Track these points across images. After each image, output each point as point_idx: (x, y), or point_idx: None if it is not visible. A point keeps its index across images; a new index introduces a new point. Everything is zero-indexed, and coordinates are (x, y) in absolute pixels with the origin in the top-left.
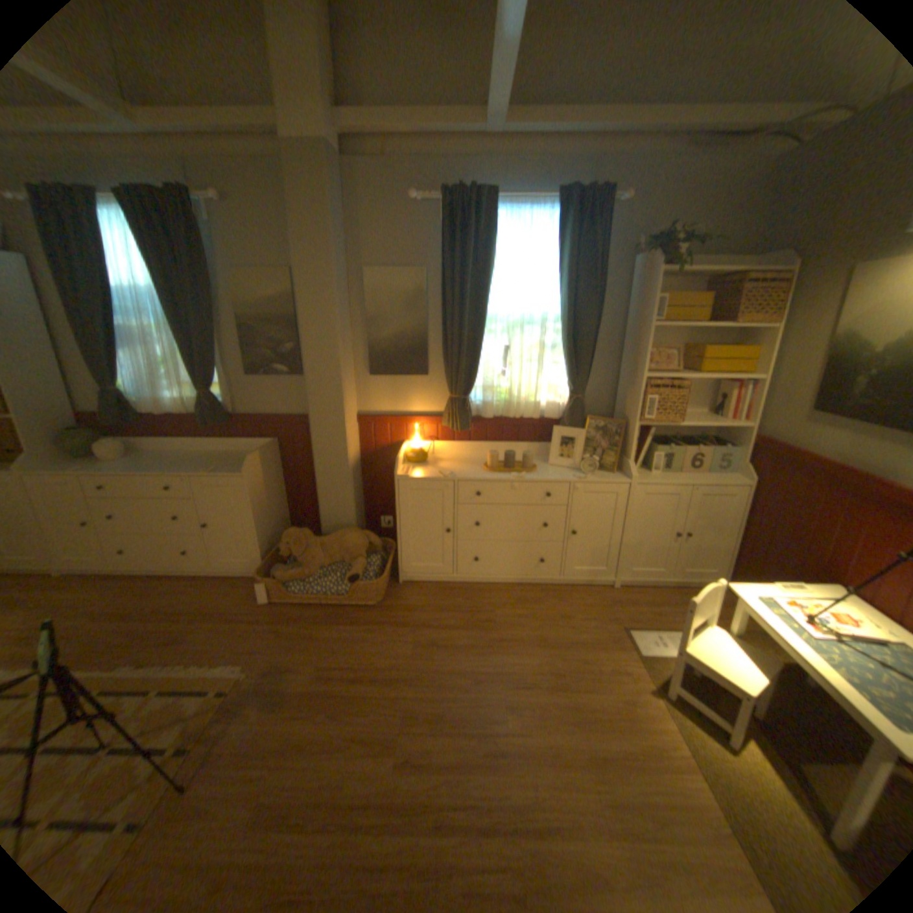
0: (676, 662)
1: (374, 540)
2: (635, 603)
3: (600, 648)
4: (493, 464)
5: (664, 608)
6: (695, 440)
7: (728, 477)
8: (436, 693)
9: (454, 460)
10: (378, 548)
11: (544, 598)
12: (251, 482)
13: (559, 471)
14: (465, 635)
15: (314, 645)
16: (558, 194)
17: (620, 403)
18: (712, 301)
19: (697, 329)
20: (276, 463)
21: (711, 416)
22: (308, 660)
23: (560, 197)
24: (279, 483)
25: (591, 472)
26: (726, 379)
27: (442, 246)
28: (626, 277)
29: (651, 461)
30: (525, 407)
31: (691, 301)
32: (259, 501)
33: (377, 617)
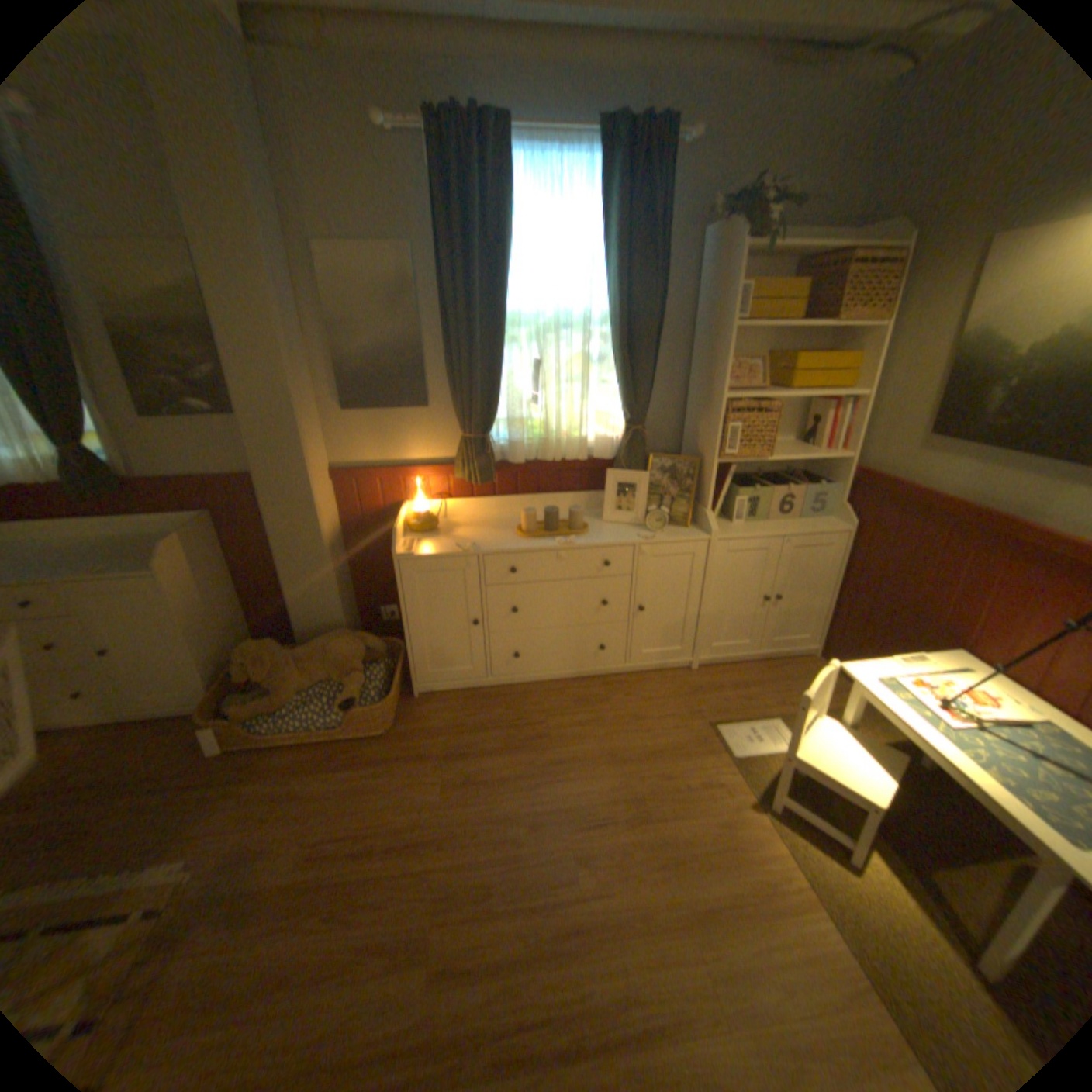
0: (776, 761)
1: (373, 644)
2: (718, 687)
3: (683, 755)
4: (531, 527)
5: (752, 690)
6: (782, 477)
7: (823, 522)
8: (479, 855)
9: (476, 525)
10: (380, 653)
11: (607, 695)
12: (170, 581)
13: (618, 530)
14: (511, 762)
15: (296, 808)
16: (599, 128)
17: (690, 434)
18: (806, 292)
19: (784, 331)
20: (212, 547)
21: (802, 446)
22: (288, 834)
23: (603, 133)
24: (222, 575)
25: (660, 529)
26: (818, 396)
27: (432, 206)
28: (695, 258)
29: (731, 509)
30: (568, 446)
31: (779, 291)
32: (189, 606)
33: (387, 752)
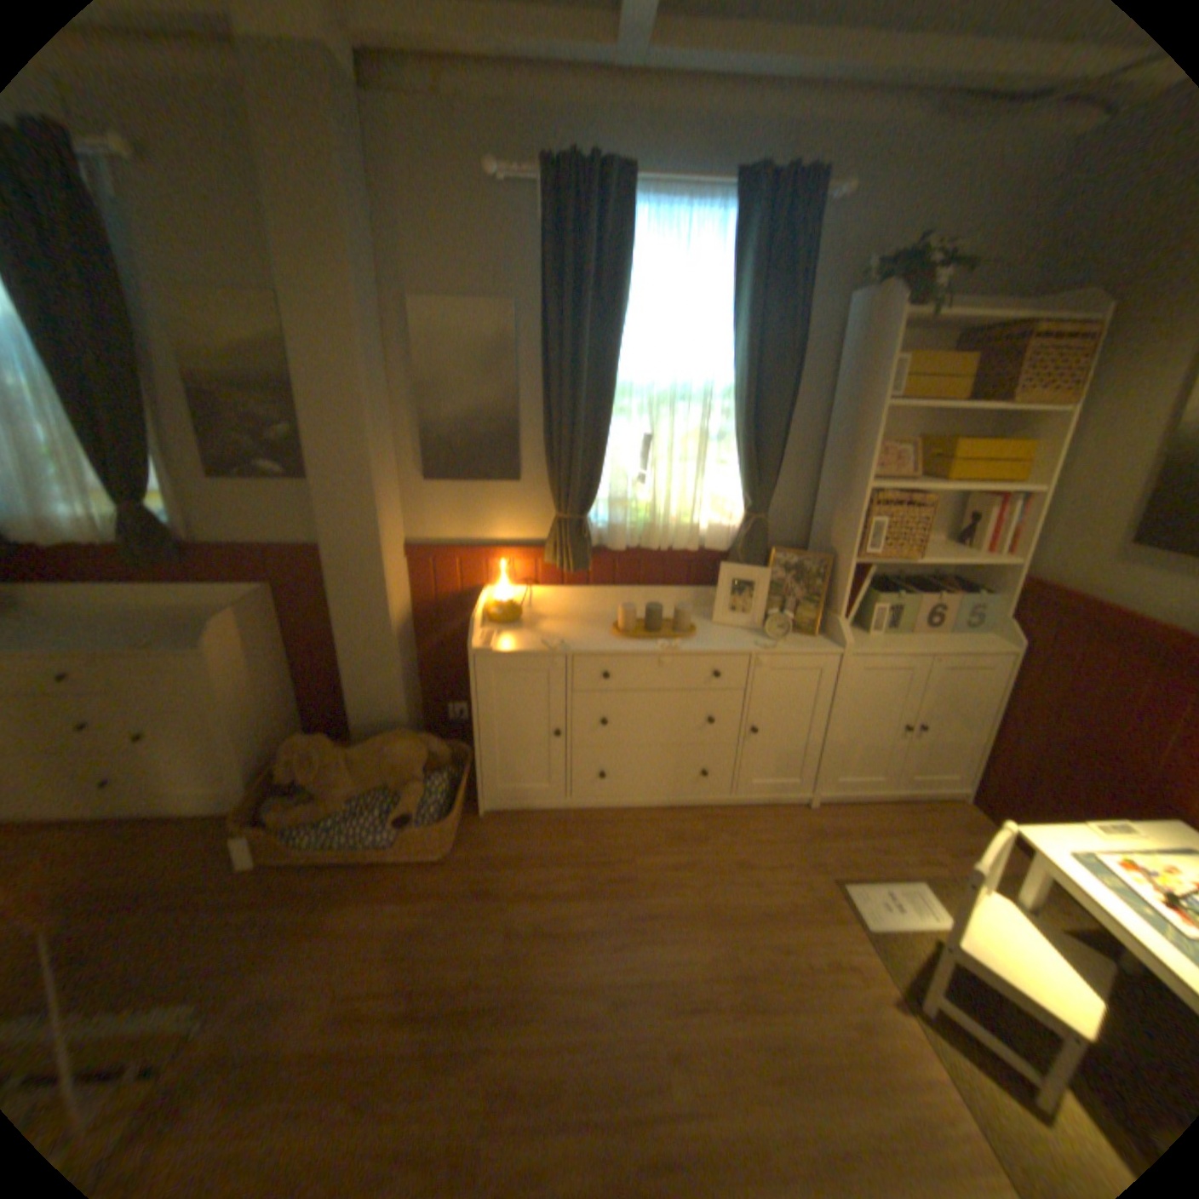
0: (924, 942)
1: (437, 750)
2: (846, 834)
3: (805, 923)
4: (629, 626)
5: (888, 842)
6: (929, 582)
7: (982, 640)
8: (547, 1038)
9: (564, 619)
10: (444, 761)
11: (709, 833)
12: (218, 664)
13: (732, 635)
14: (590, 913)
15: (332, 950)
16: (735, 182)
17: (821, 527)
18: (969, 370)
19: (938, 414)
20: (269, 626)
21: (956, 548)
22: (319, 984)
23: (739, 188)
24: (276, 658)
25: (782, 638)
26: (976, 490)
27: (542, 262)
28: (836, 328)
29: (868, 618)
30: (676, 534)
31: (937, 368)
32: (236, 694)
33: (443, 886)
